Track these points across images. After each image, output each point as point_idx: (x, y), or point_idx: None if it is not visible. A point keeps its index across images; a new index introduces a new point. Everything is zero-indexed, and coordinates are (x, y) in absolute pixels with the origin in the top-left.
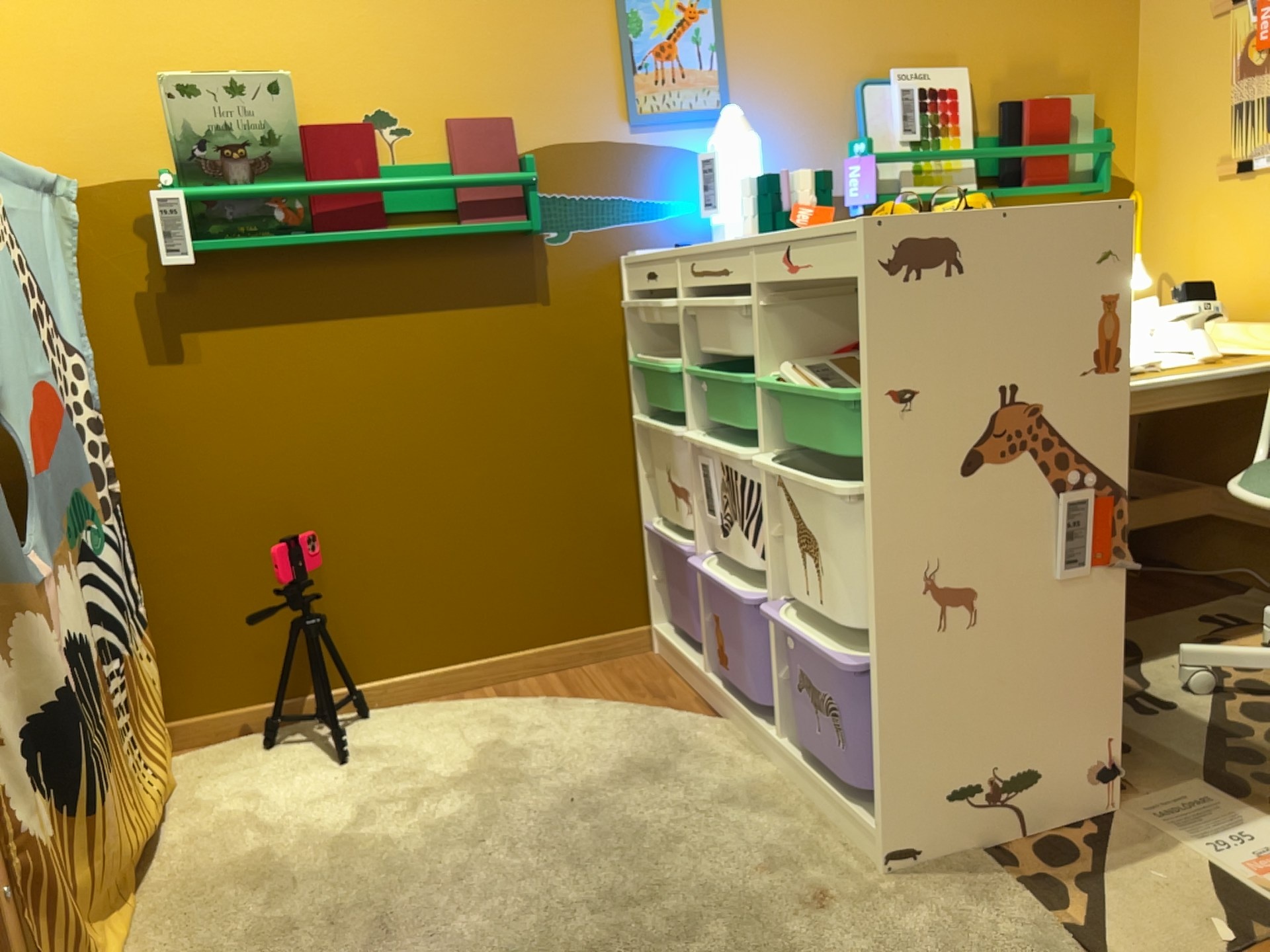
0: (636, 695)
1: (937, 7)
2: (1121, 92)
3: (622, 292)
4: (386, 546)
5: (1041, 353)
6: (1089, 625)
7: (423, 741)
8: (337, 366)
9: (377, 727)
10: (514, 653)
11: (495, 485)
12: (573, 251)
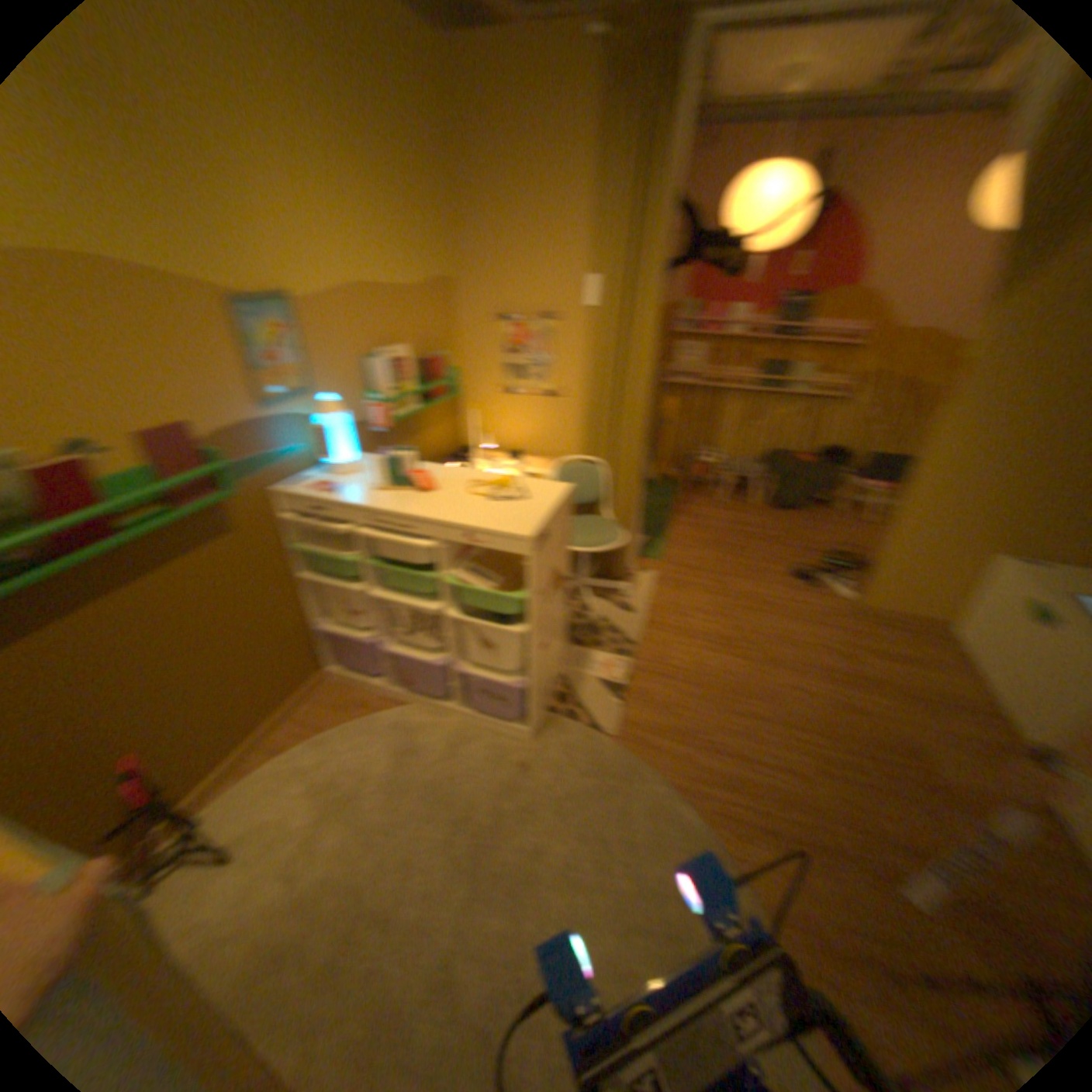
0: (344, 712)
1: (383, 311)
2: (448, 344)
3: (269, 509)
4: (162, 728)
5: (555, 548)
6: (559, 622)
7: (261, 815)
8: (85, 641)
9: (213, 828)
10: (256, 729)
11: (223, 652)
12: (235, 495)
